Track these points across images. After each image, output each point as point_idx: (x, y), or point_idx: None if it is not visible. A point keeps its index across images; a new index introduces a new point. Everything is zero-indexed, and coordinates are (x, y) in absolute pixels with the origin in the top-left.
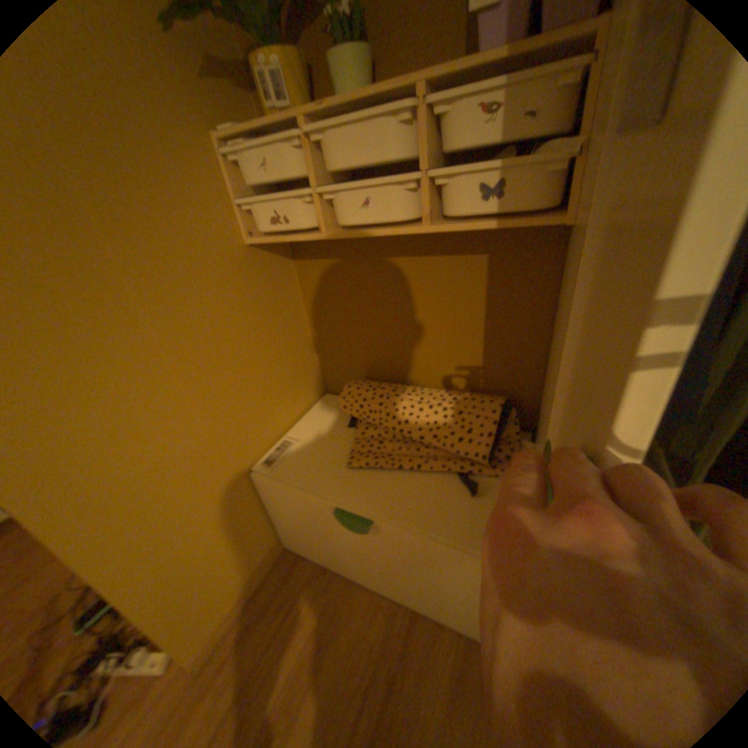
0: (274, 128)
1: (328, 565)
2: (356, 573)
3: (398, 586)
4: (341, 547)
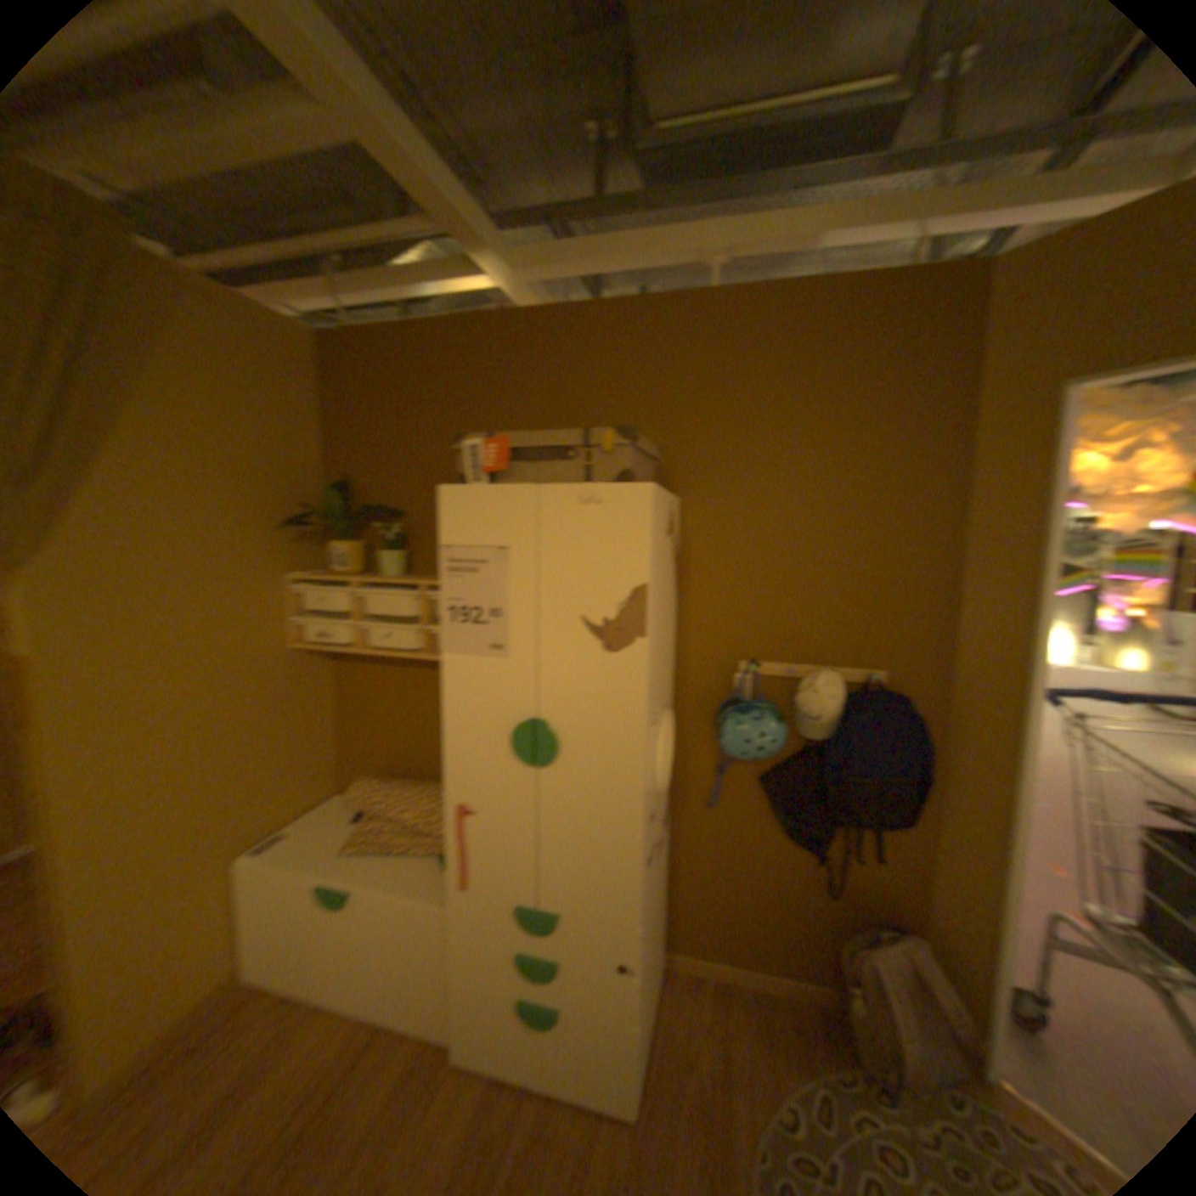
0: (331, 586)
1: (290, 995)
2: (322, 993)
3: (364, 992)
4: (311, 951)
